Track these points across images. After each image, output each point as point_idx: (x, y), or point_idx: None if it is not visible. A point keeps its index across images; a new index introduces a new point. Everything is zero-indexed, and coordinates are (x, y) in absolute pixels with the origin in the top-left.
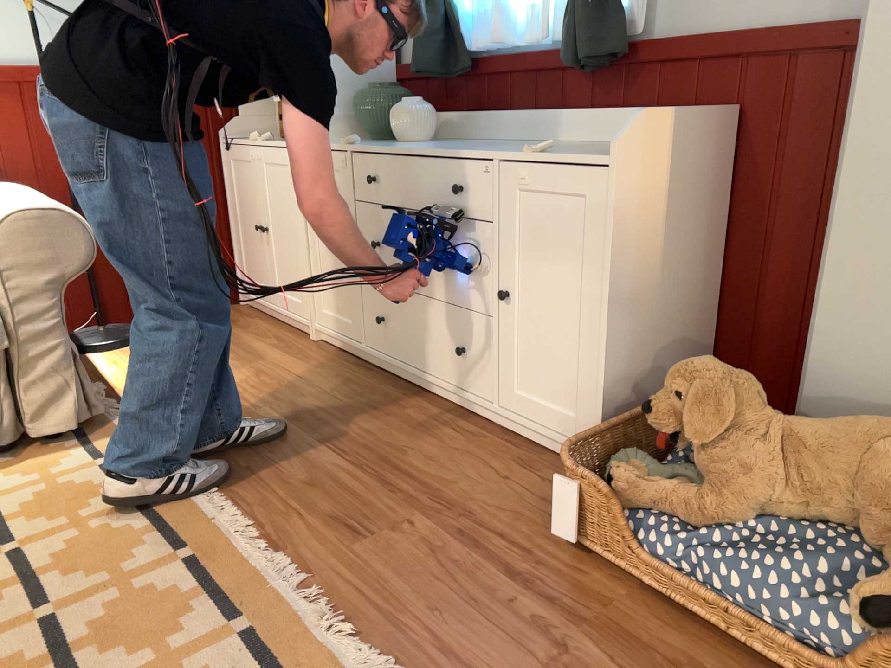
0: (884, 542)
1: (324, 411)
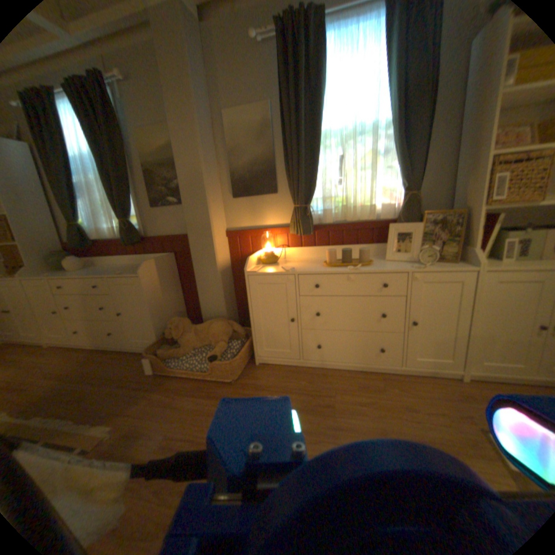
0: (216, 345)
1: (59, 371)
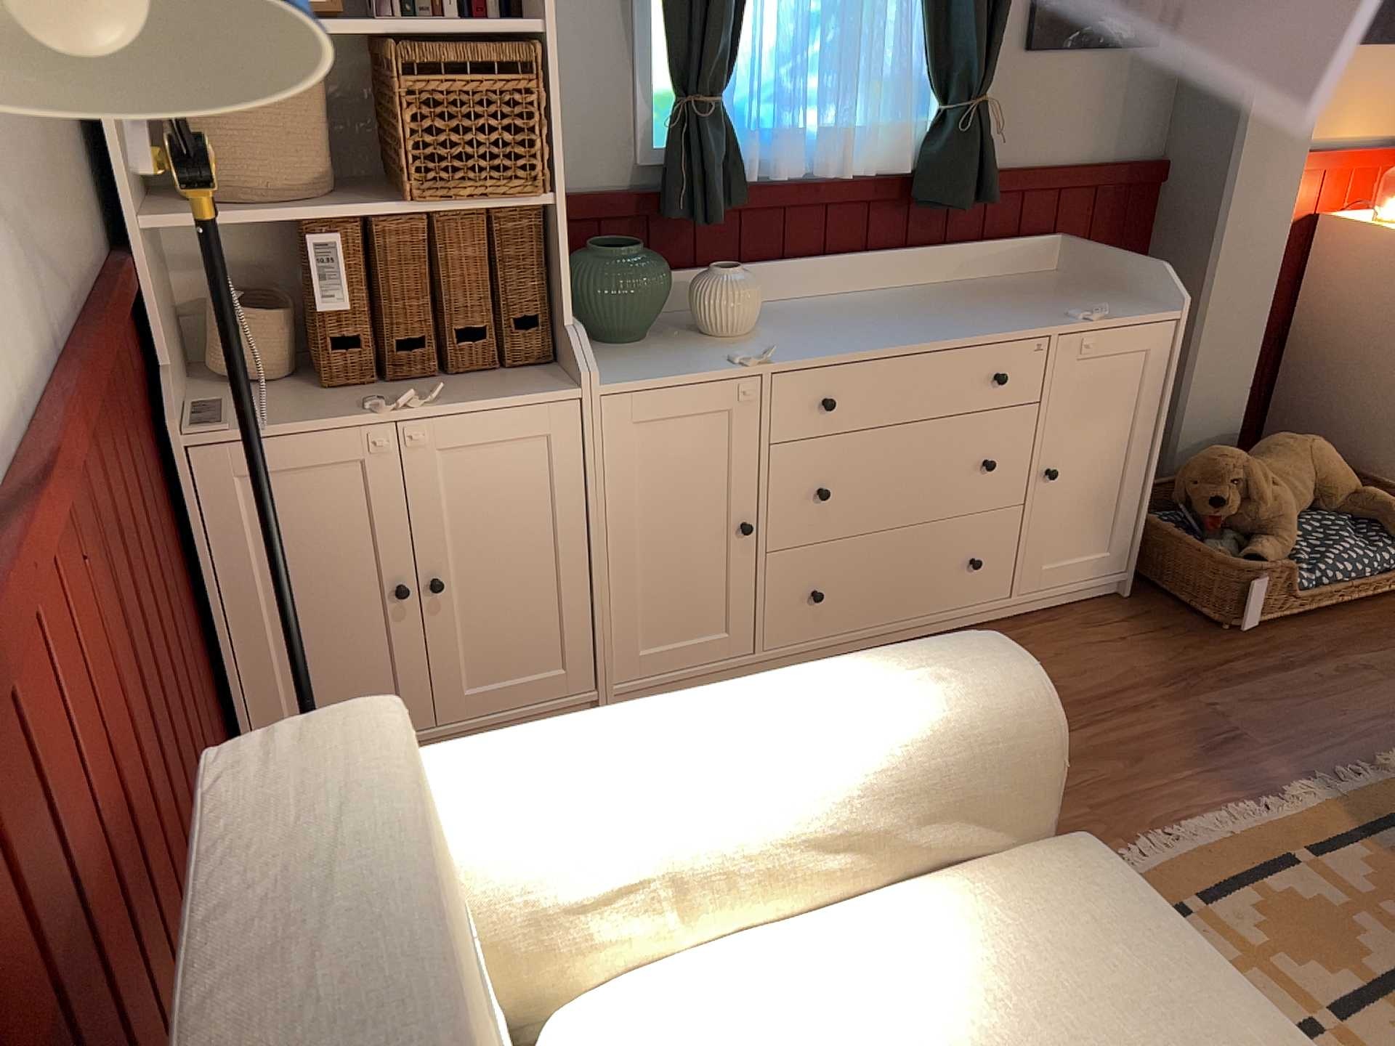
0: (1336, 506)
1: None
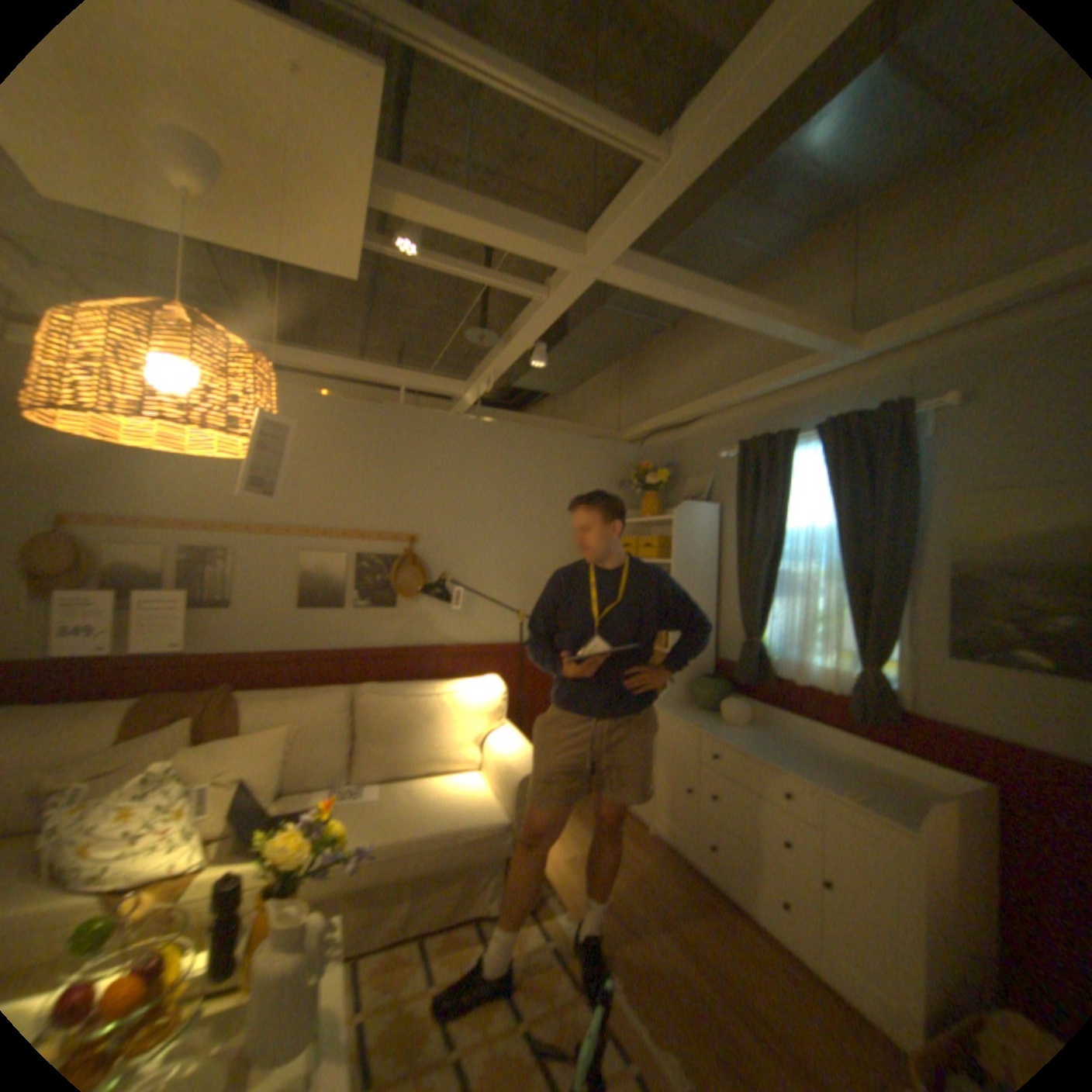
0: None
1: (683, 925)
